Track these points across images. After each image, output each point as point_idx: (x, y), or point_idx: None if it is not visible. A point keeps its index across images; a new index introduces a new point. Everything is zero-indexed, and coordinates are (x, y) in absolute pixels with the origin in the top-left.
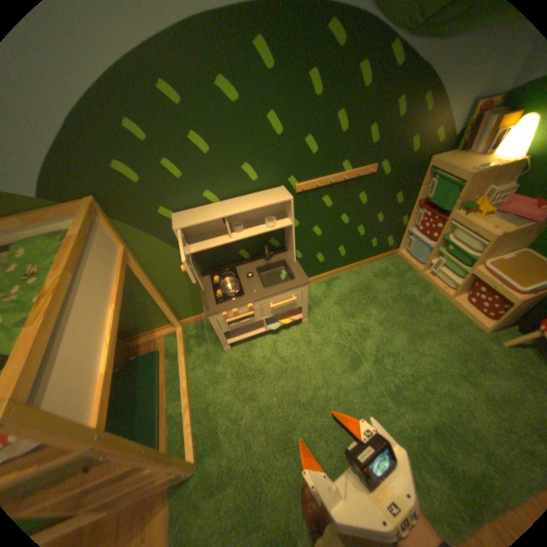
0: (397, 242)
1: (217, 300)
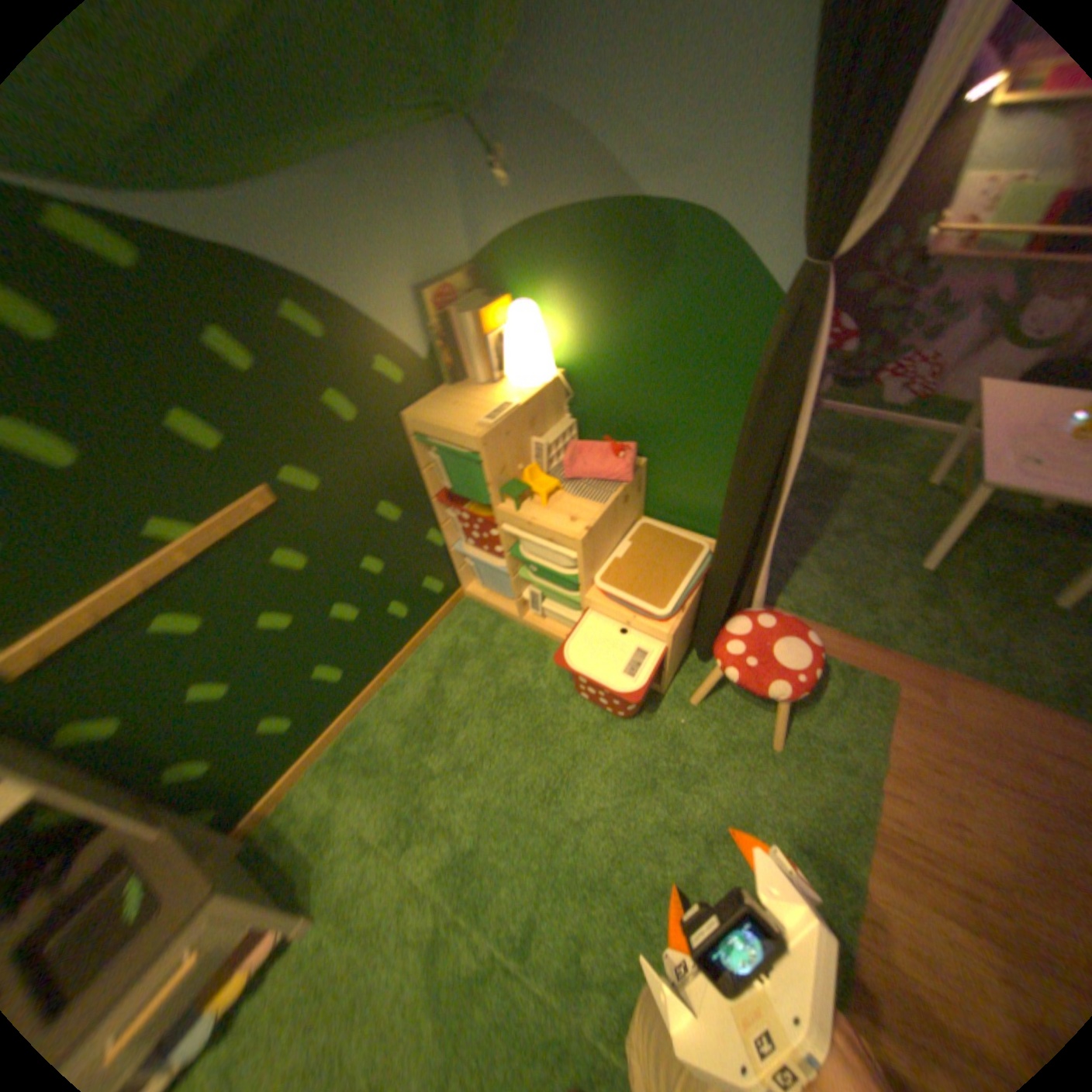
0: (451, 577)
1: None
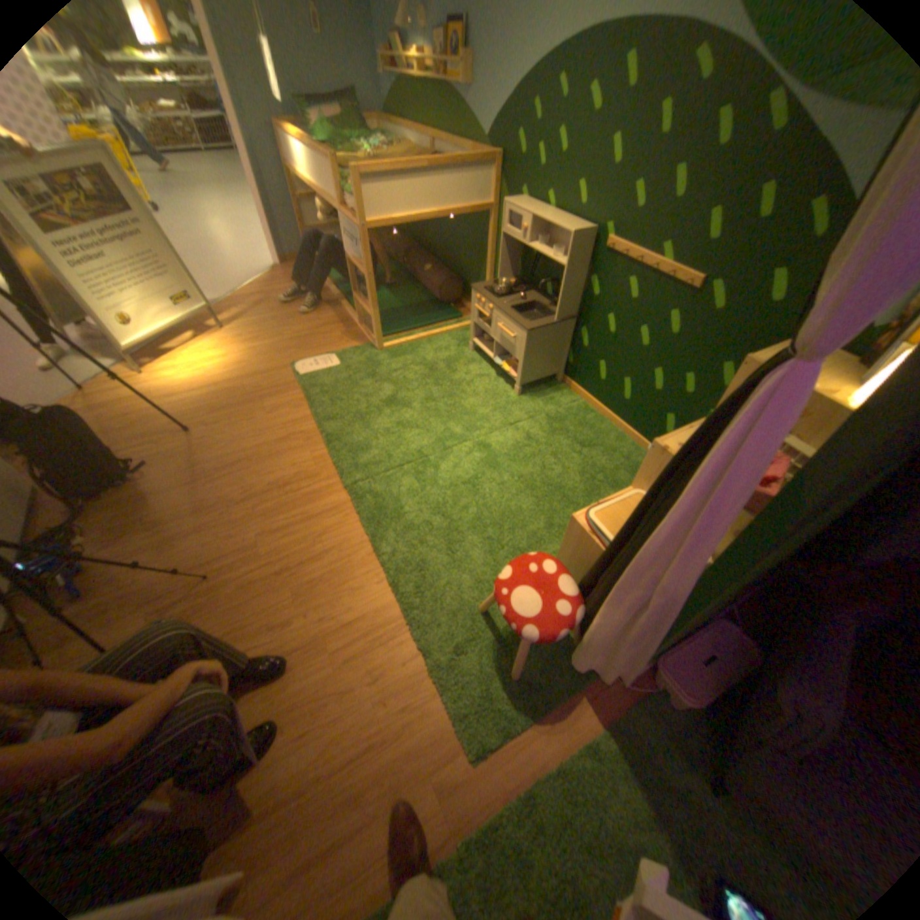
0: None
1: (488, 290)
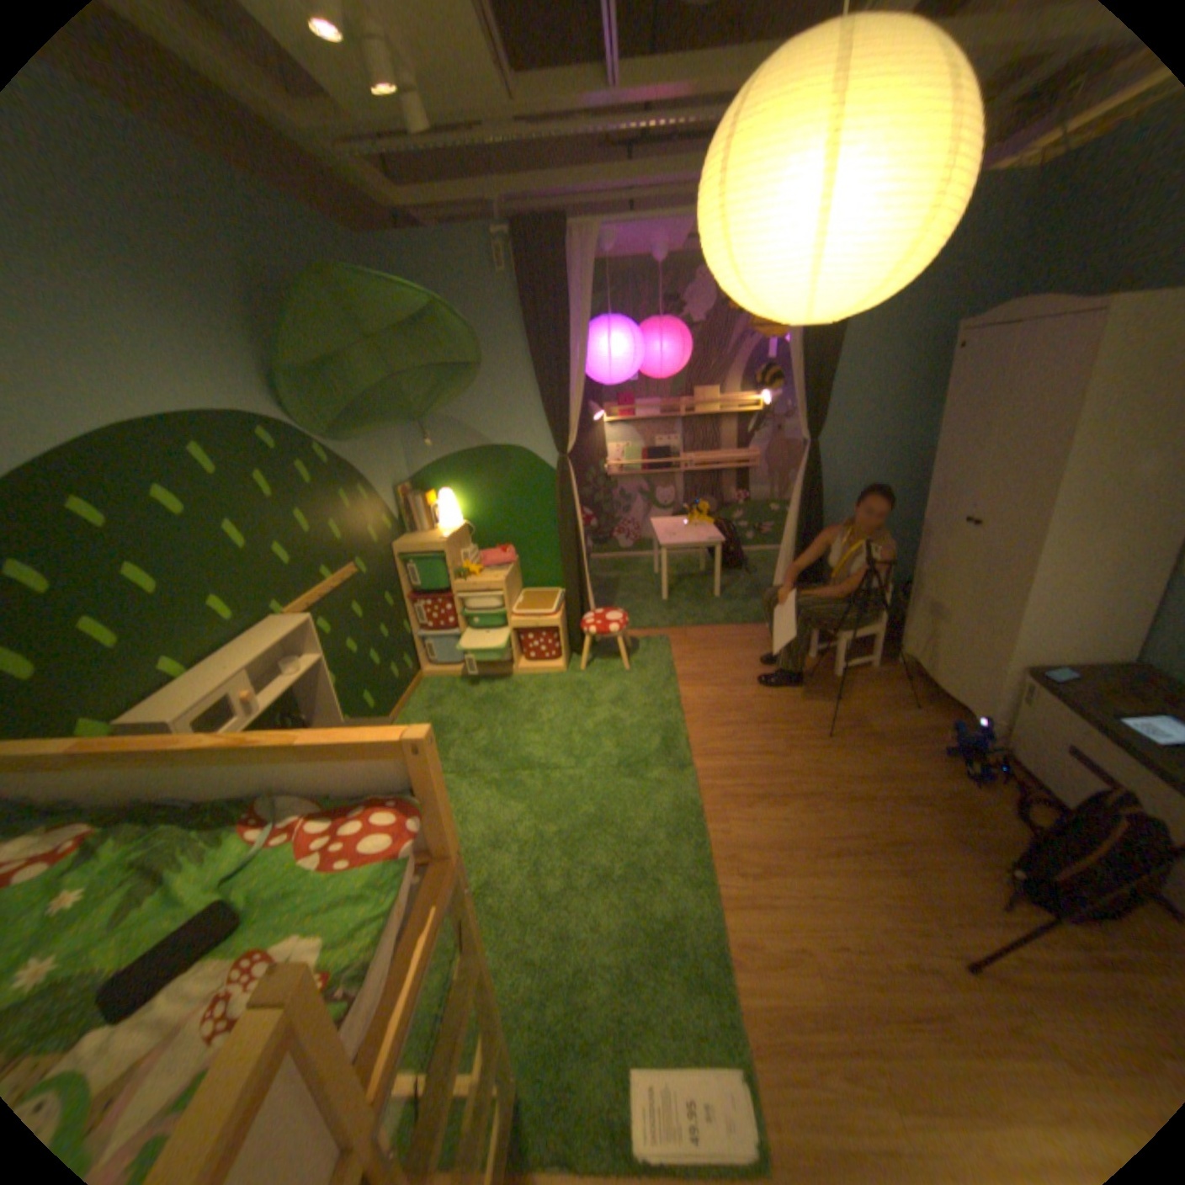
0: (414, 660)
1: None
